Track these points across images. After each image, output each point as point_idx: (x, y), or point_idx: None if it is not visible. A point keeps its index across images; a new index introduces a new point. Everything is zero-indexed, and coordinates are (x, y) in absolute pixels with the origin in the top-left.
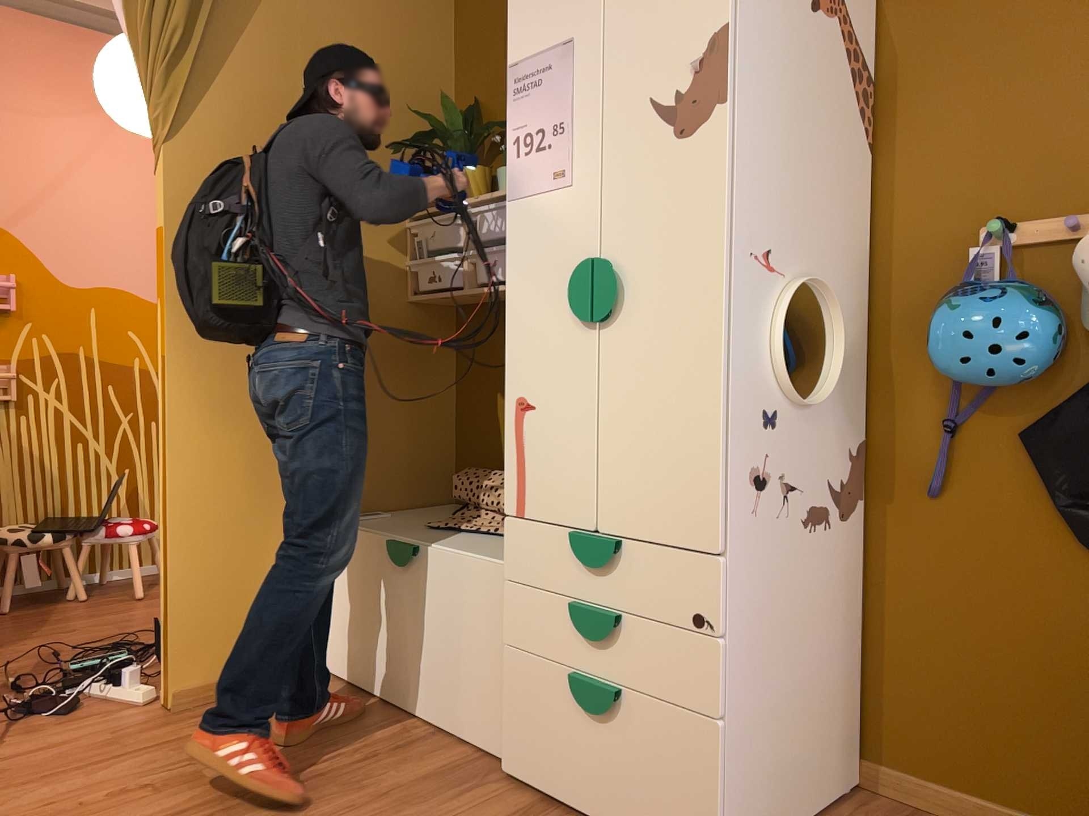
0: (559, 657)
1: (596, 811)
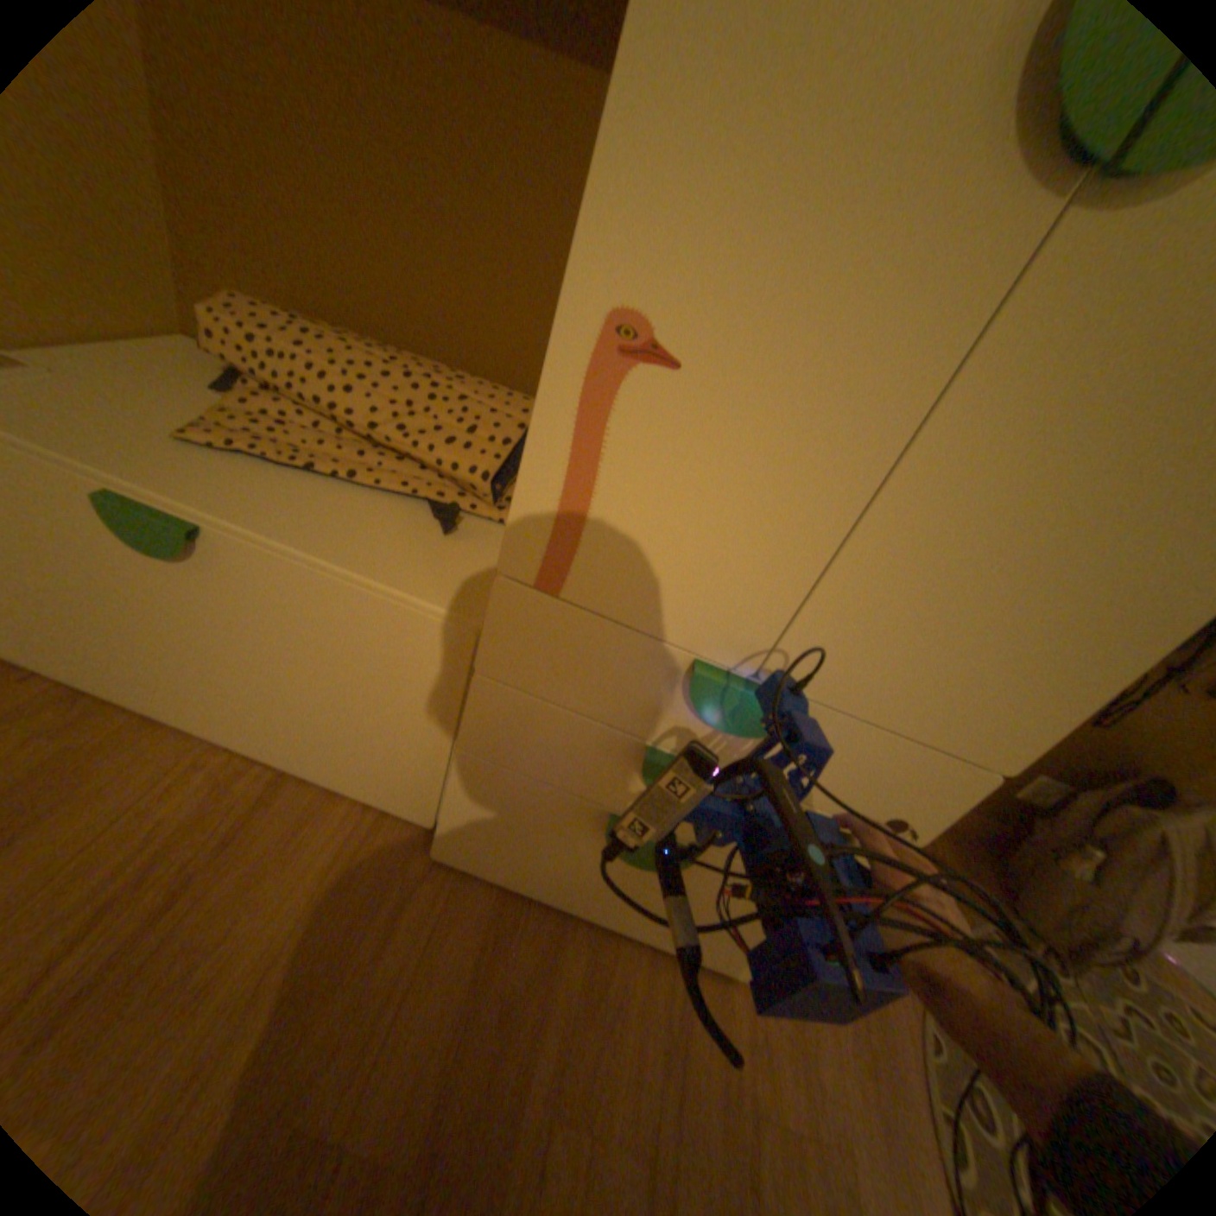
0: (585, 788)
1: (596, 914)
